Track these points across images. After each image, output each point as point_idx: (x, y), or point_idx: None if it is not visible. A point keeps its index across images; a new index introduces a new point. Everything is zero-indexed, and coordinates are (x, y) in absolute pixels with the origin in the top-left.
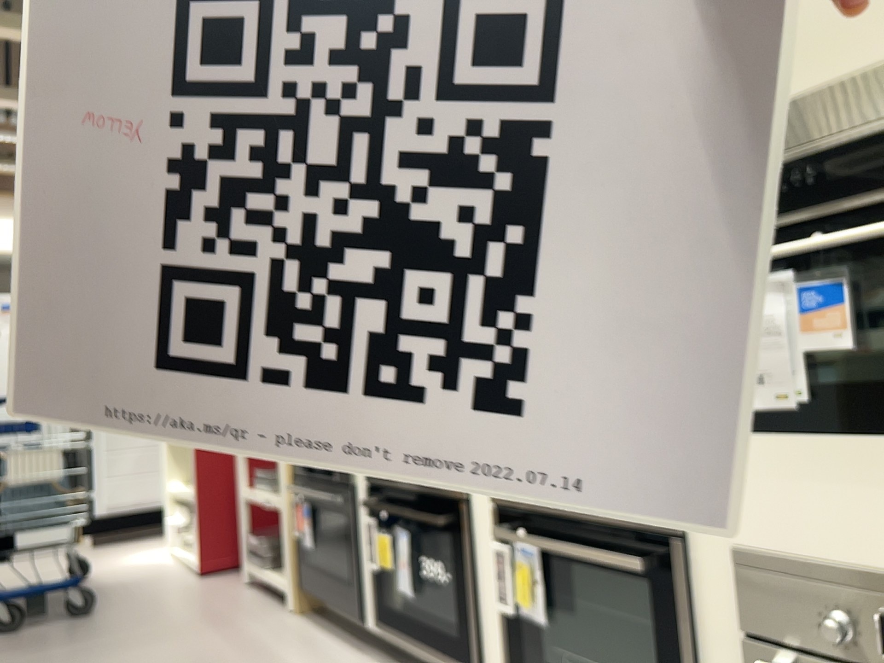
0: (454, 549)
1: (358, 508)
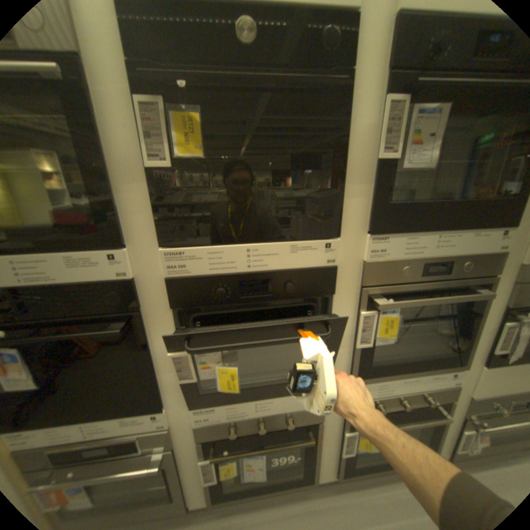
0: (305, 445)
1: (177, 457)
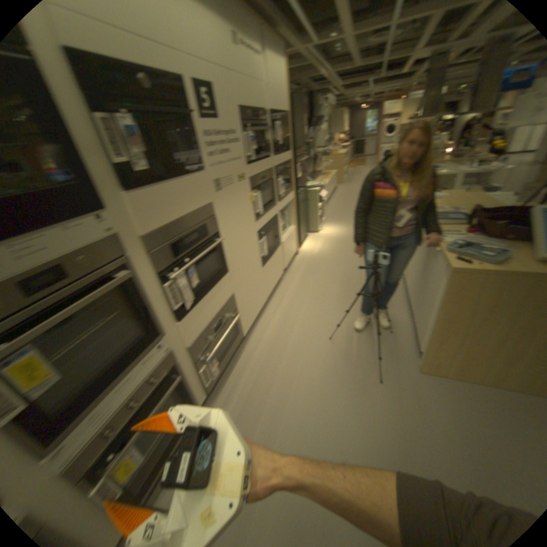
0: None
1: None
